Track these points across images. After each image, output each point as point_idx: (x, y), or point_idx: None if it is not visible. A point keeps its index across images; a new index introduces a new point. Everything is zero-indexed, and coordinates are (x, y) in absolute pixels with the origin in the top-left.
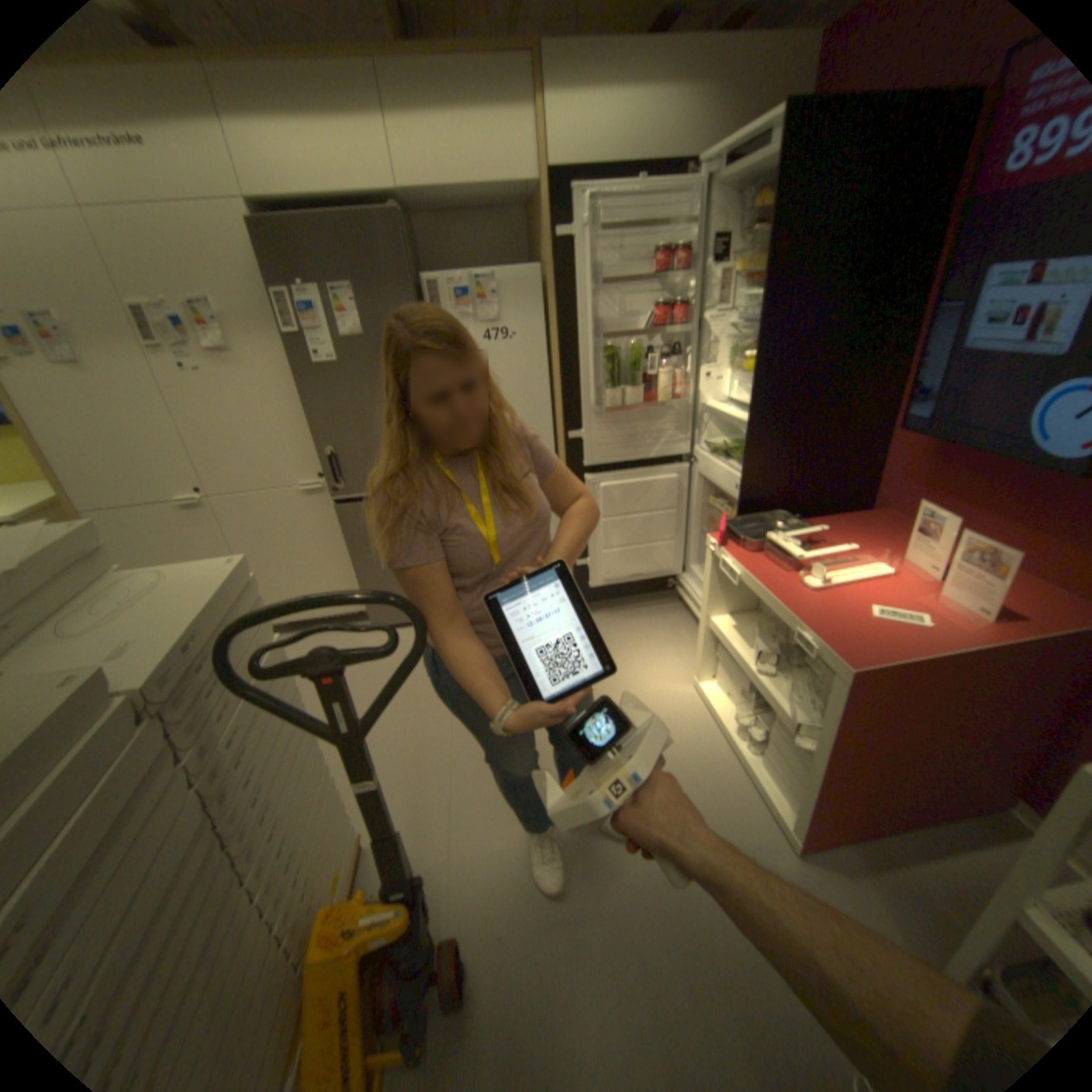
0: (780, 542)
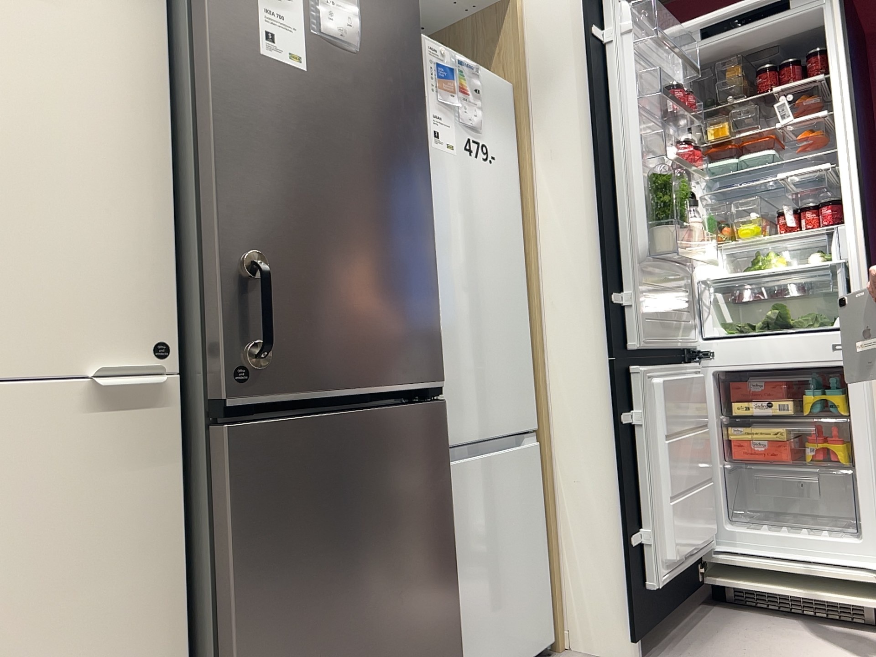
0: None
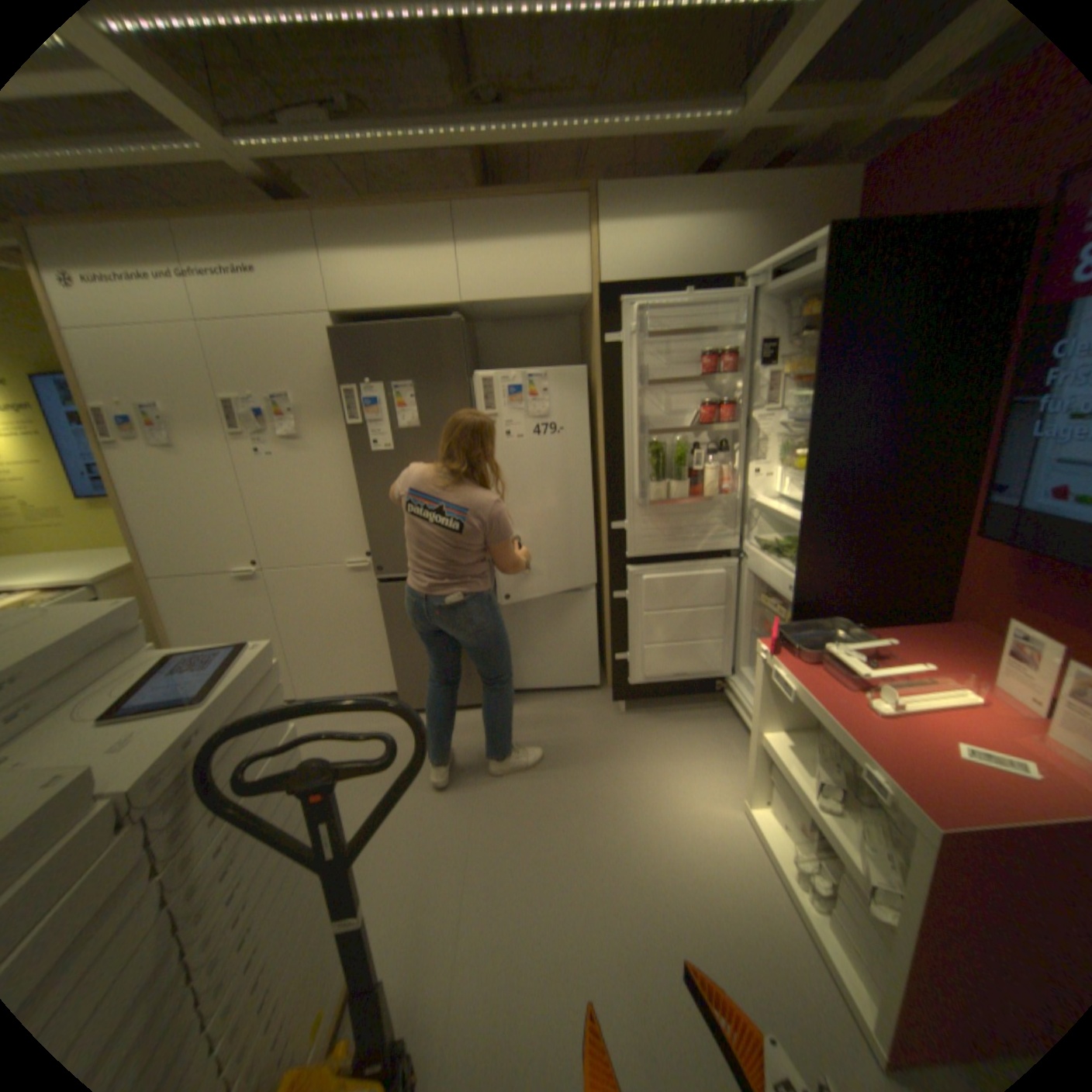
0: (842, 656)
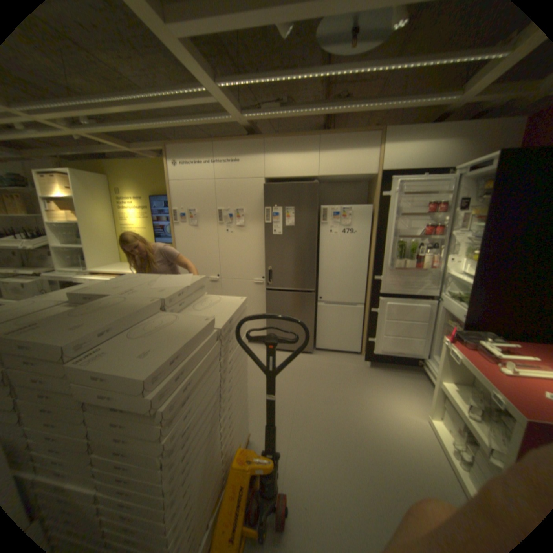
0: (488, 347)
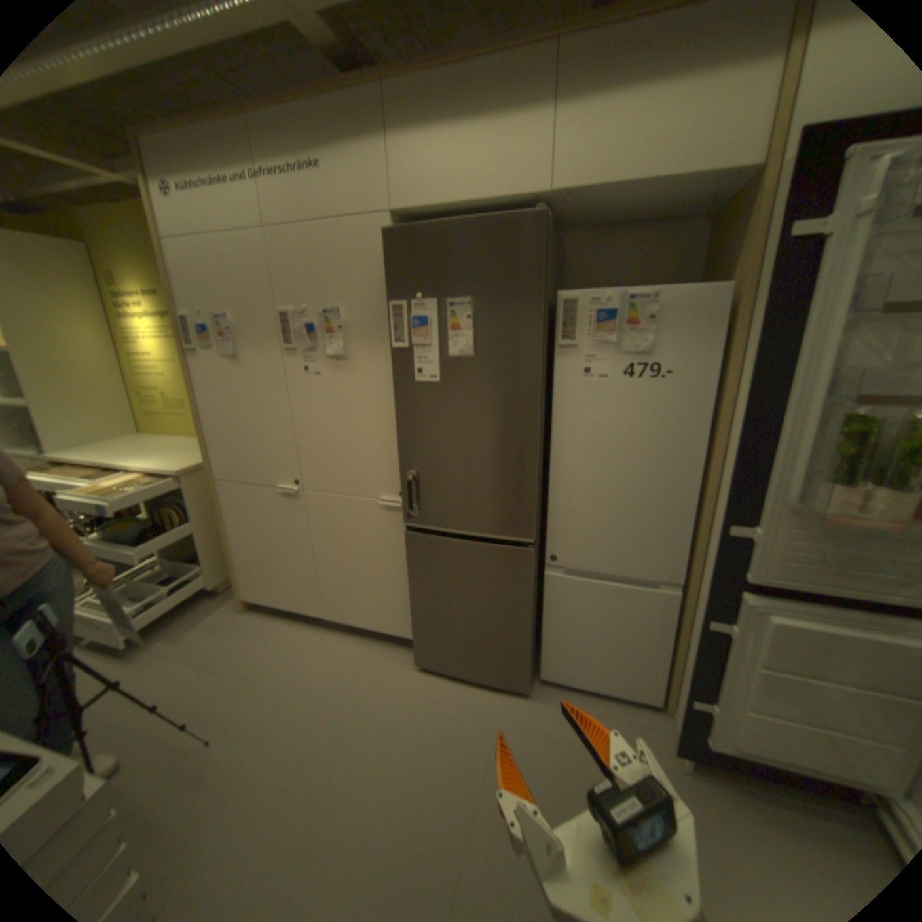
0: None
